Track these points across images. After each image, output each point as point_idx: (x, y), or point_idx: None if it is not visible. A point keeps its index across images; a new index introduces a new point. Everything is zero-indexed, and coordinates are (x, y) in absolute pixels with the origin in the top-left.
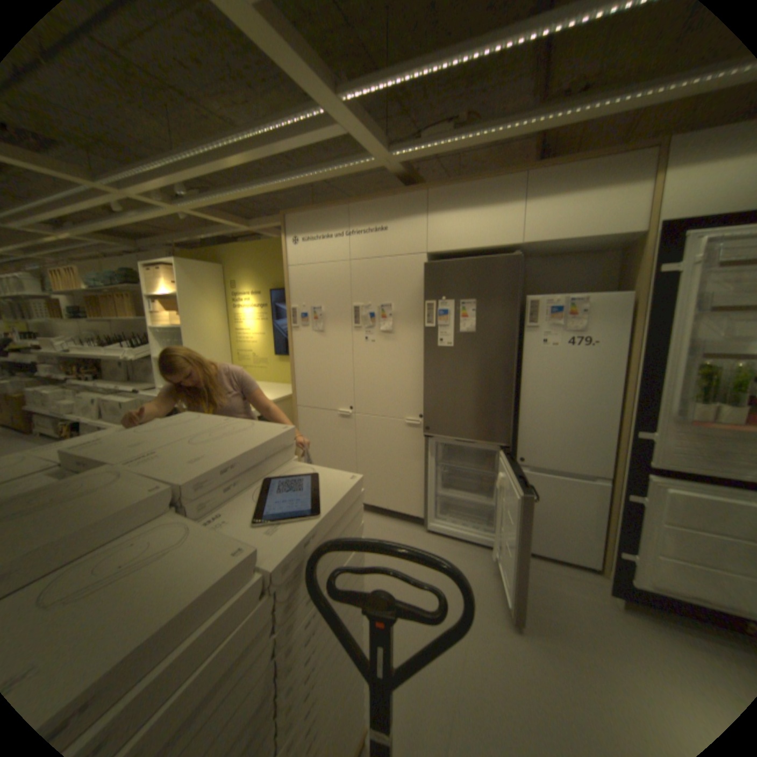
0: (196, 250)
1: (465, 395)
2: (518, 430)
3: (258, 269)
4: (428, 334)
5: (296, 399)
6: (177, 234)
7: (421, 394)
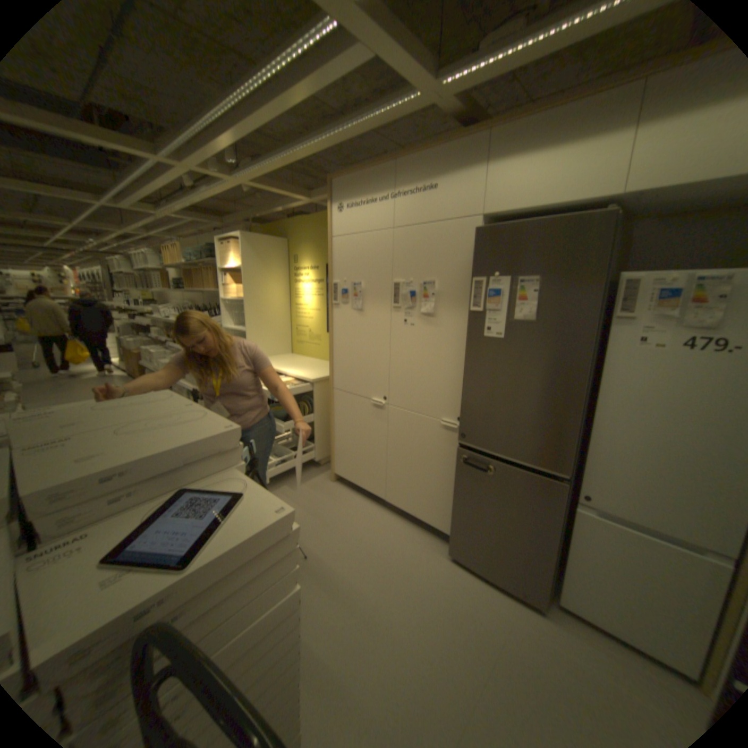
0: (266, 225)
1: (514, 402)
2: (588, 457)
3: (317, 243)
4: (473, 319)
5: (332, 381)
6: (252, 209)
7: (462, 393)
